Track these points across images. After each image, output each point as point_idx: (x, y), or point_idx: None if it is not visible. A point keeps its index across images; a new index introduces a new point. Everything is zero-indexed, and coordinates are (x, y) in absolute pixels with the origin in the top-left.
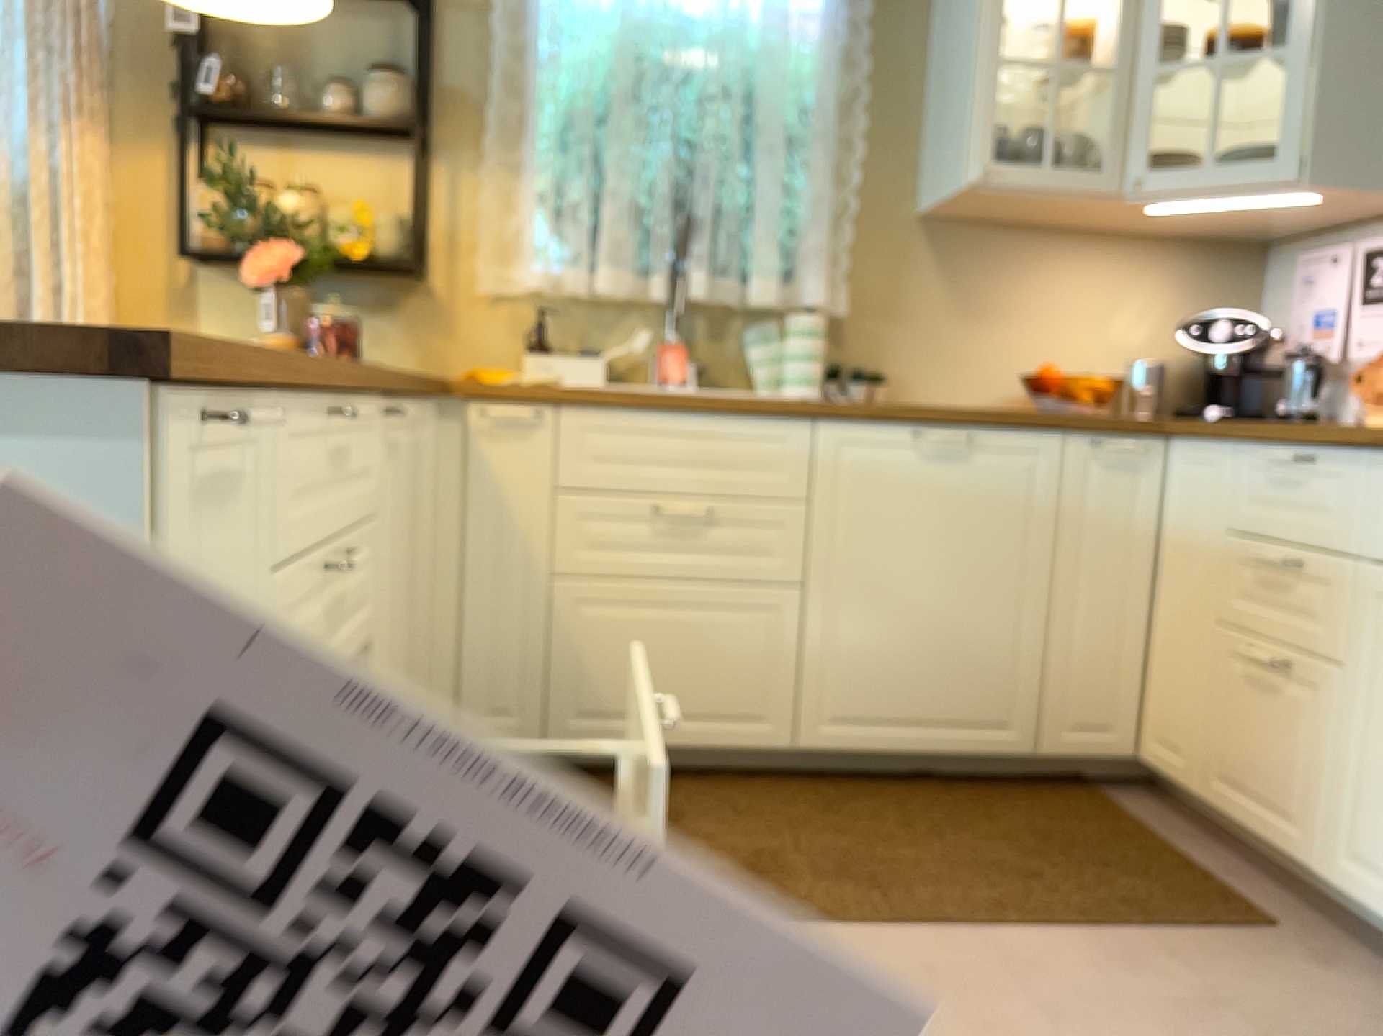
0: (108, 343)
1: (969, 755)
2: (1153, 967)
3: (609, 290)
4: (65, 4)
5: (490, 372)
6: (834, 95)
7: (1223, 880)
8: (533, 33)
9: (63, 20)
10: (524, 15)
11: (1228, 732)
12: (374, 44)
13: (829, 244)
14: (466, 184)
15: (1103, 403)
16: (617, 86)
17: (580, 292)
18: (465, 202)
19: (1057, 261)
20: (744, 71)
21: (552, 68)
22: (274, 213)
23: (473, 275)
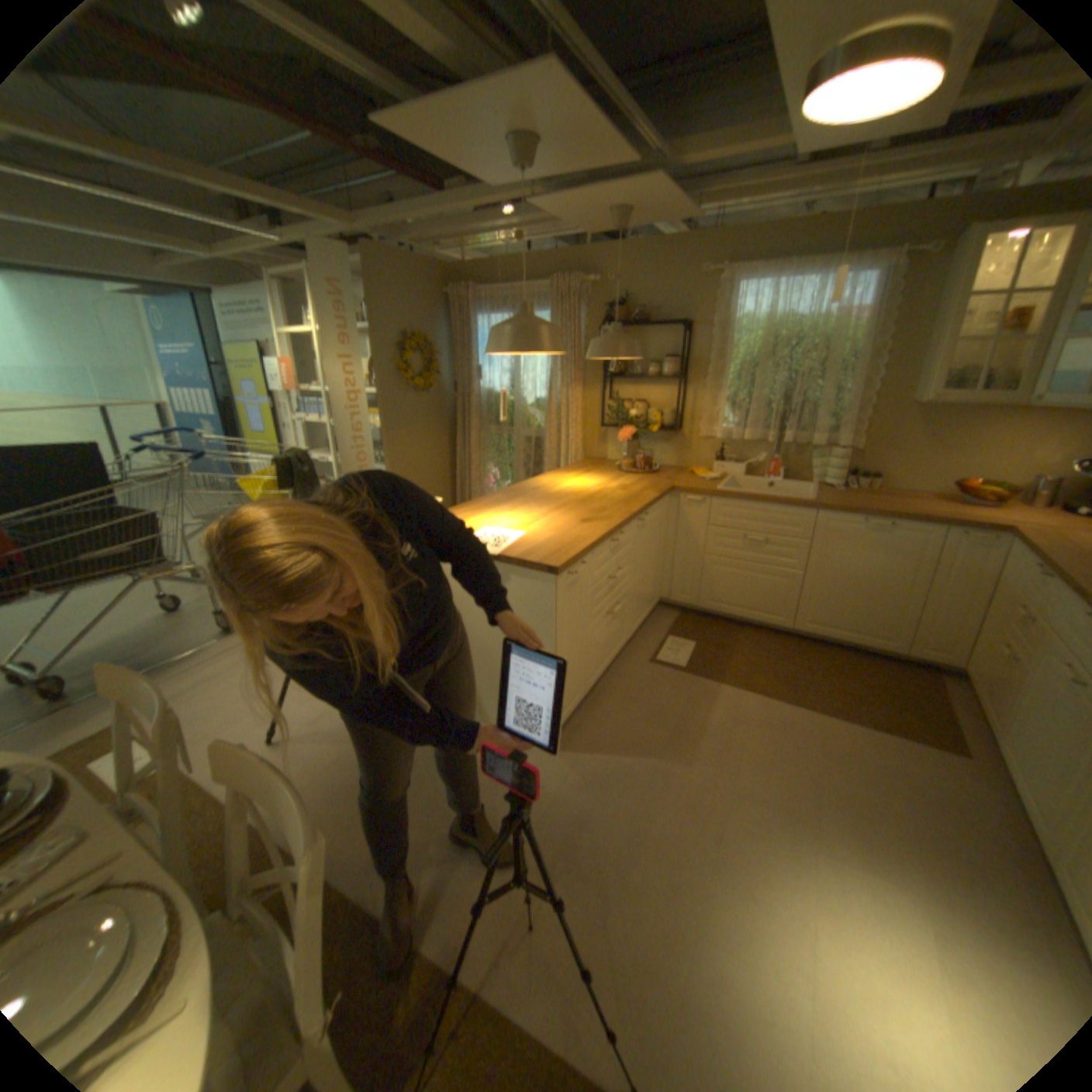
0: (554, 560)
1: (872, 648)
2: (889, 751)
3: (748, 439)
4: (570, 346)
5: (697, 471)
6: (871, 346)
7: (965, 731)
8: (729, 333)
9: (569, 351)
10: (726, 325)
11: (992, 675)
12: (668, 343)
13: (859, 415)
14: (698, 394)
15: (999, 502)
16: (761, 355)
17: (737, 438)
18: (697, 401)
19: (1000, 421)
20: (825, 339)
21: (734, 349)
22: (627, 417)
23: (697, 429)
